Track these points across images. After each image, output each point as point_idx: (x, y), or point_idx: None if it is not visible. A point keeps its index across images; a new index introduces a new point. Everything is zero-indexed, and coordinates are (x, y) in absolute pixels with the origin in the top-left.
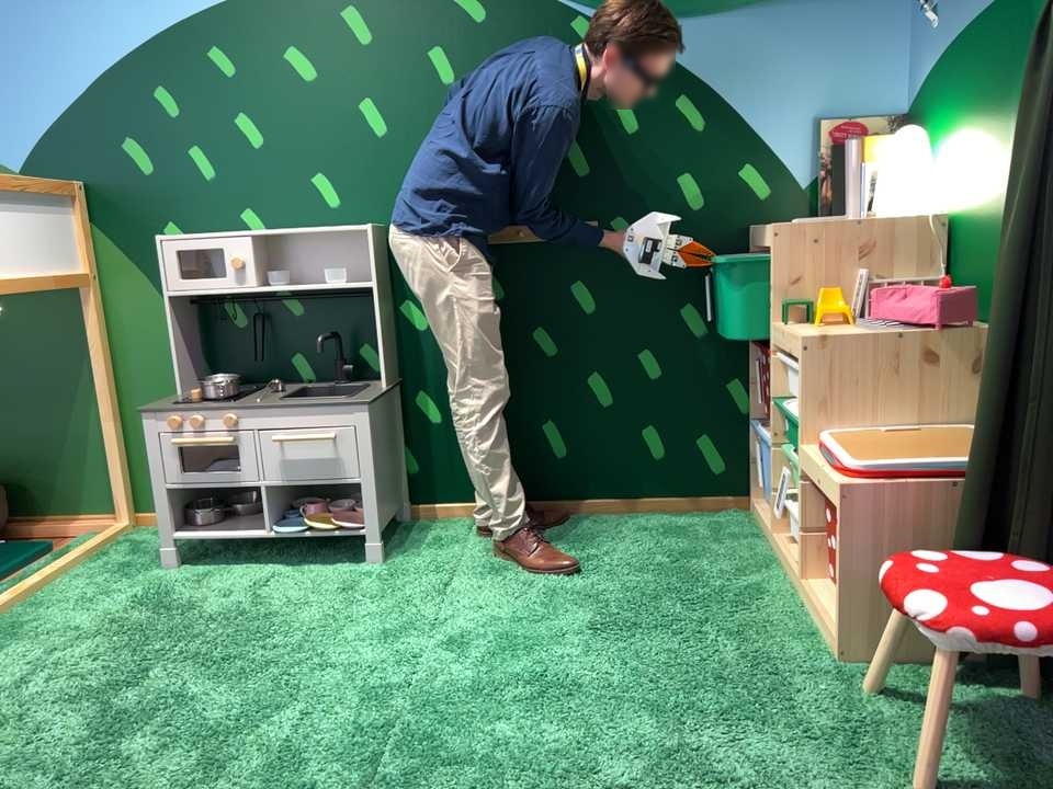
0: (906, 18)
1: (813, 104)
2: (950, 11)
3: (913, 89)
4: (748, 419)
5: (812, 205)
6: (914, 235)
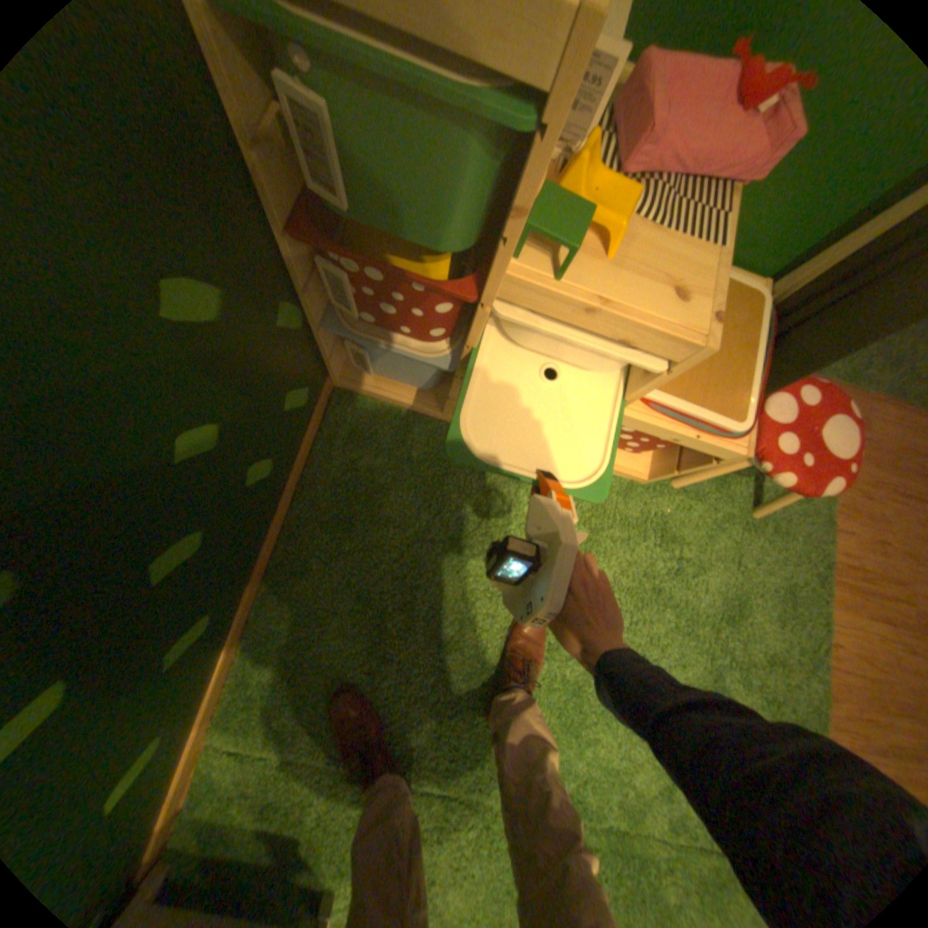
0: None
1: None
2: None
3: None
4: (311, 328)
5: None
6: None
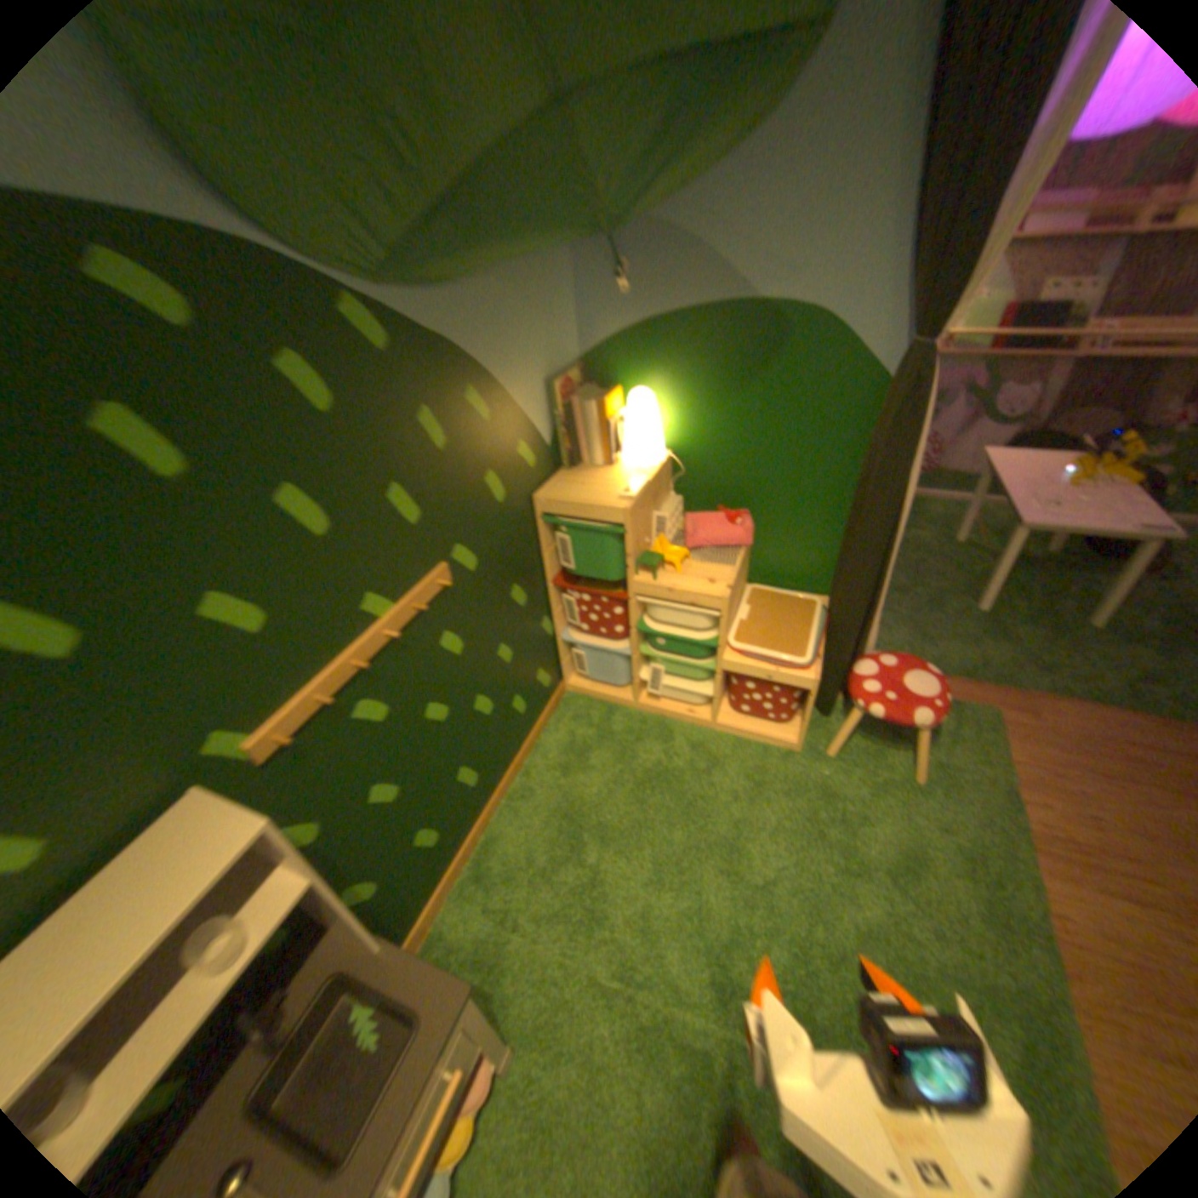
0: (574, 271)
1: (544, 367)
2: (653, 287)
3: (591, 341)
4: (556, 638)
5: (555, 457)
6: (666, 475)
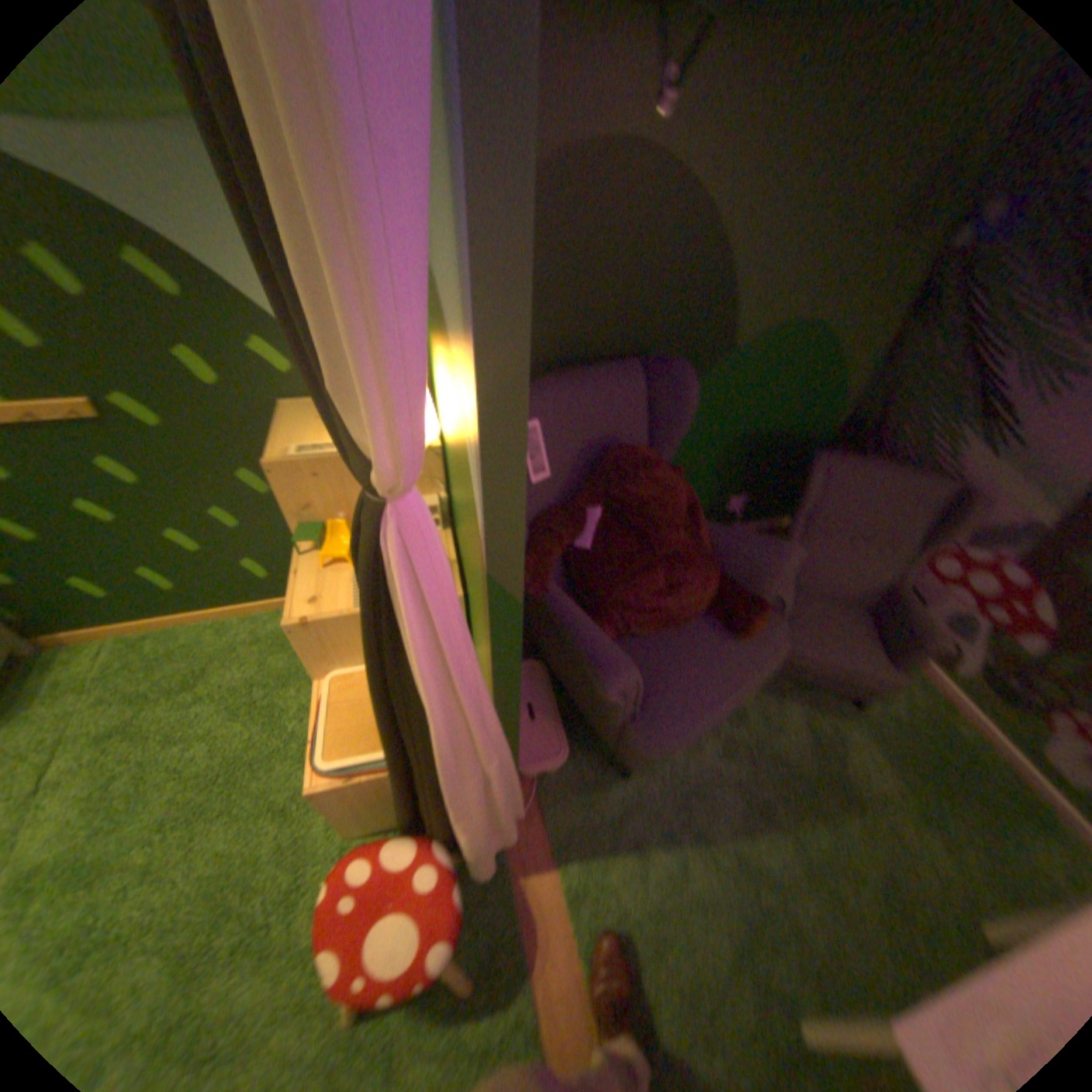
0: None
1: None
2: None
3: None
4: None
5: None
6: None
